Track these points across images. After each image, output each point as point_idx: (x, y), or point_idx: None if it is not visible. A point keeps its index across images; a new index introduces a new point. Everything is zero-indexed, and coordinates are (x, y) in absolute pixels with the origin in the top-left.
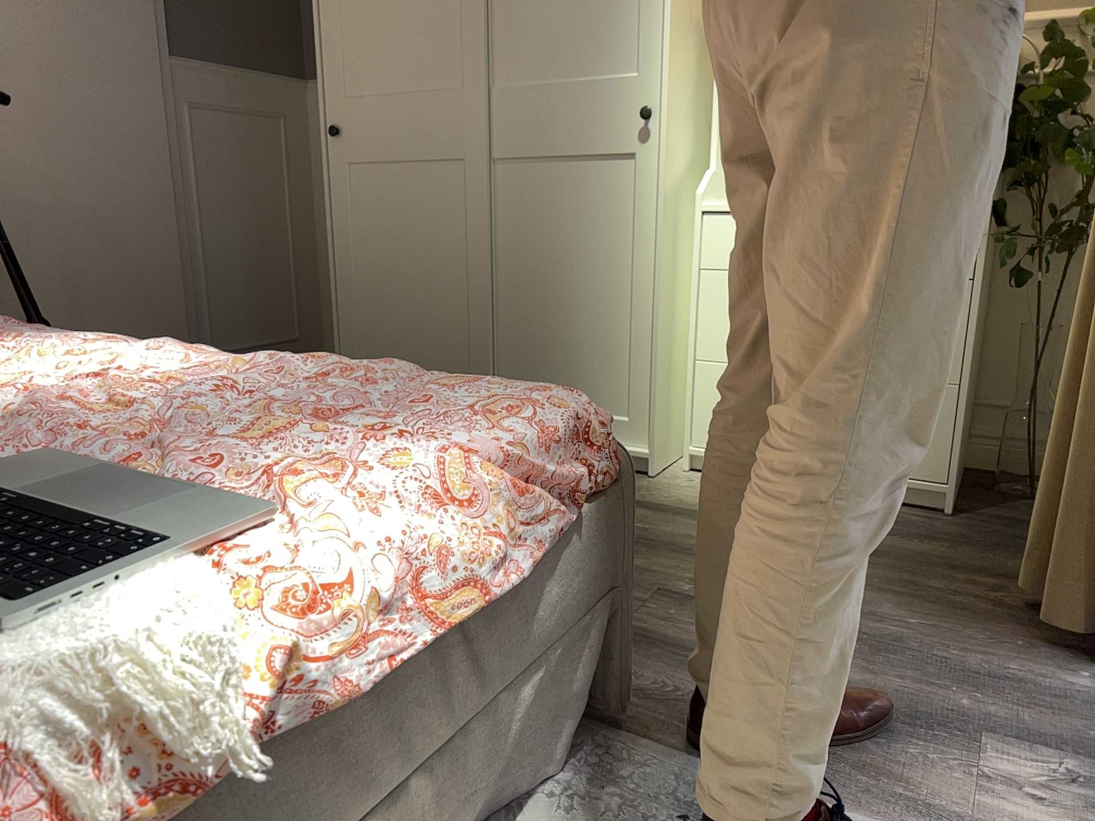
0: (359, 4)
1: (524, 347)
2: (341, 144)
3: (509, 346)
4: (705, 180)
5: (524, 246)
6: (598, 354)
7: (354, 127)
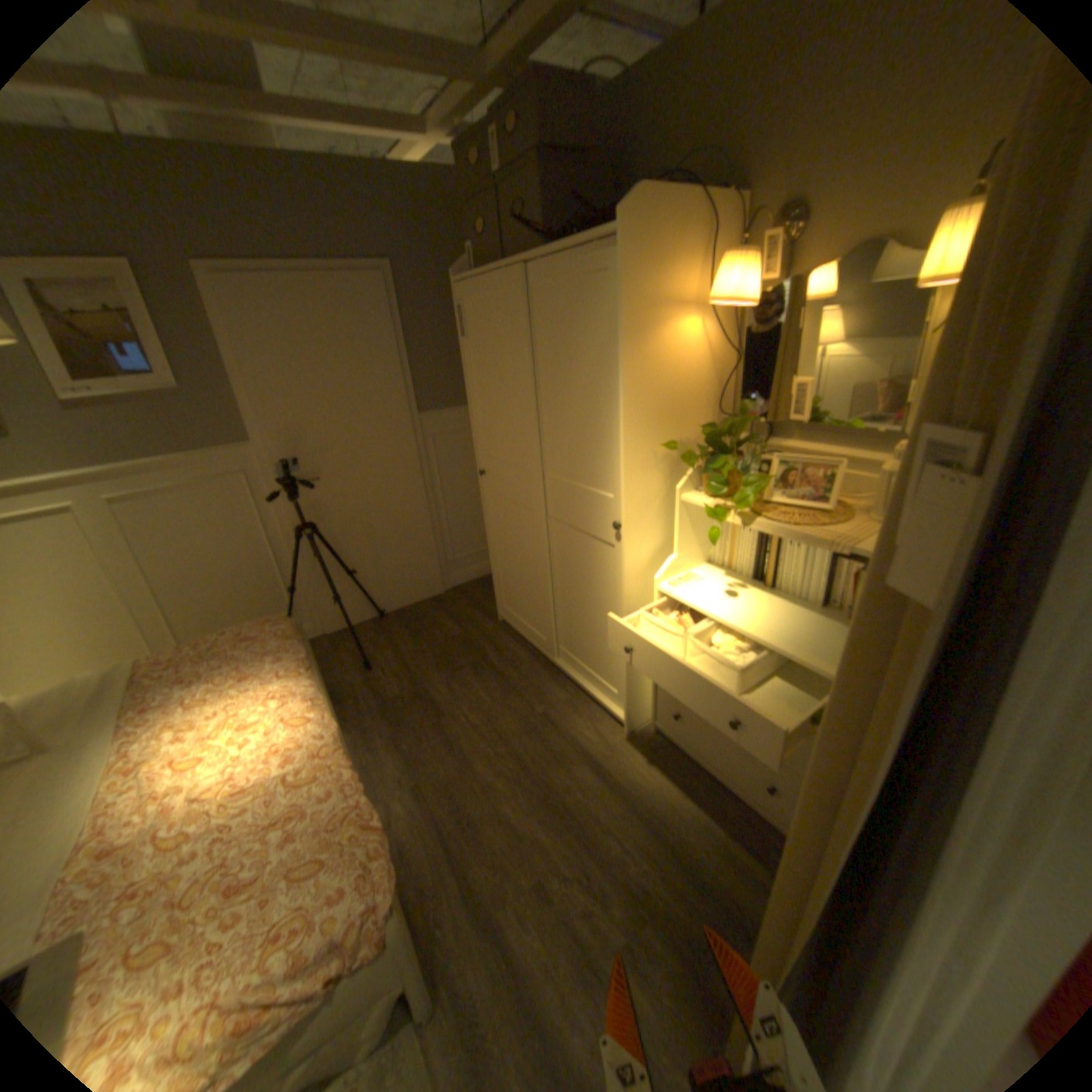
0: (486, 406)
1: (570, 626)
2: (486, 481)
3: (563, 621)
4: (666, 567)
5: (566, 572)
6: (602, 650)
7: (490, 474)
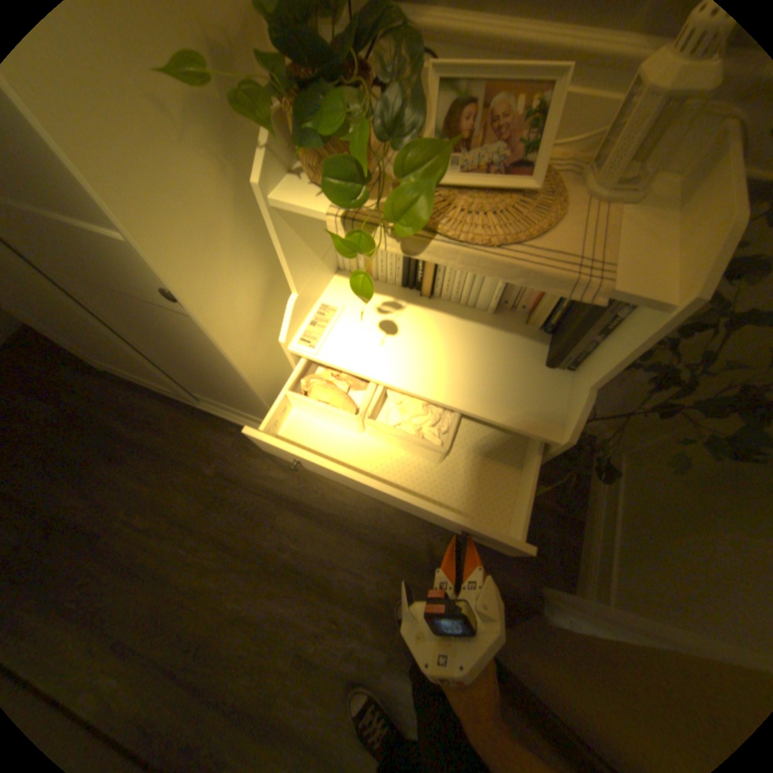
0: None
1: (192, 382)
2: None
3: (180, 378)
4: (288, 319)
5: (139, 335)
6: (247, 403)
7: None
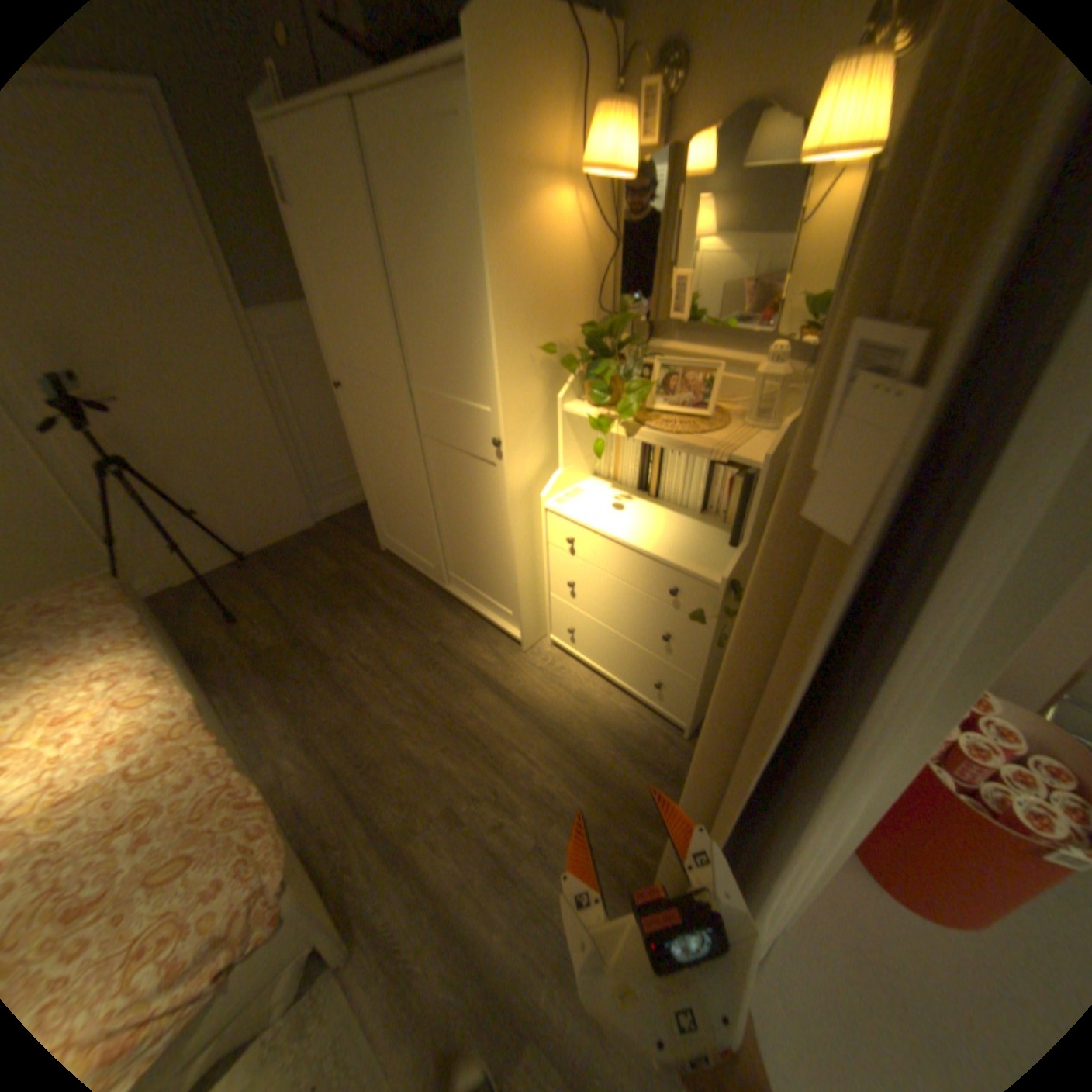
0: (331, 301)
1: (459, 551)
2: (345, 395)
3: (452, 547)
4: (552, 484)
5: (449, 495)
6: (495, 573)
7: (349, 386)
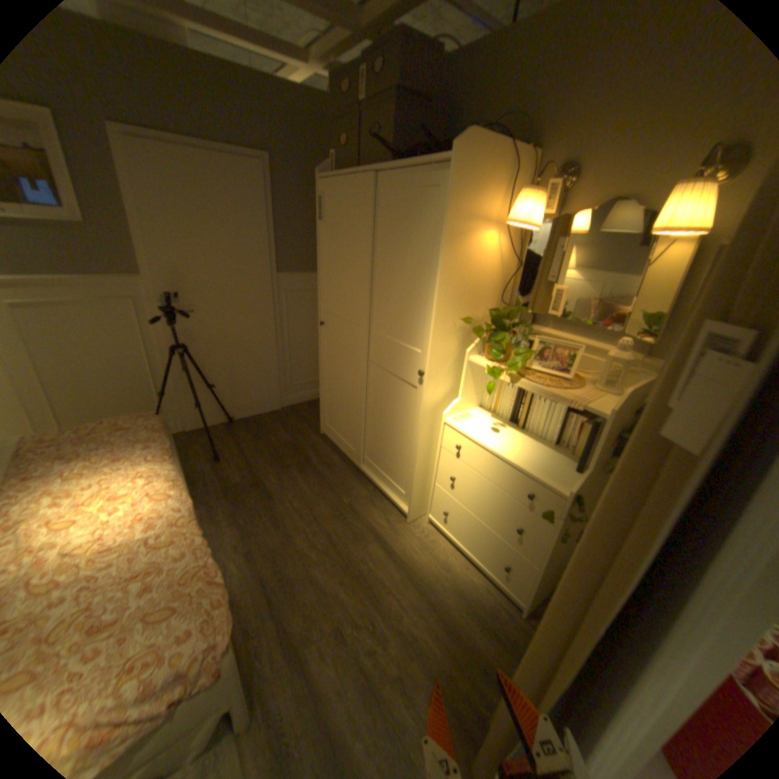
0: (332, 273)
1: (375, 441)
2: (324, 329)
3: (370, 438)
4: (451, 406)
5: (377, 402)
6: (397, 461)
7: (328, 324)
